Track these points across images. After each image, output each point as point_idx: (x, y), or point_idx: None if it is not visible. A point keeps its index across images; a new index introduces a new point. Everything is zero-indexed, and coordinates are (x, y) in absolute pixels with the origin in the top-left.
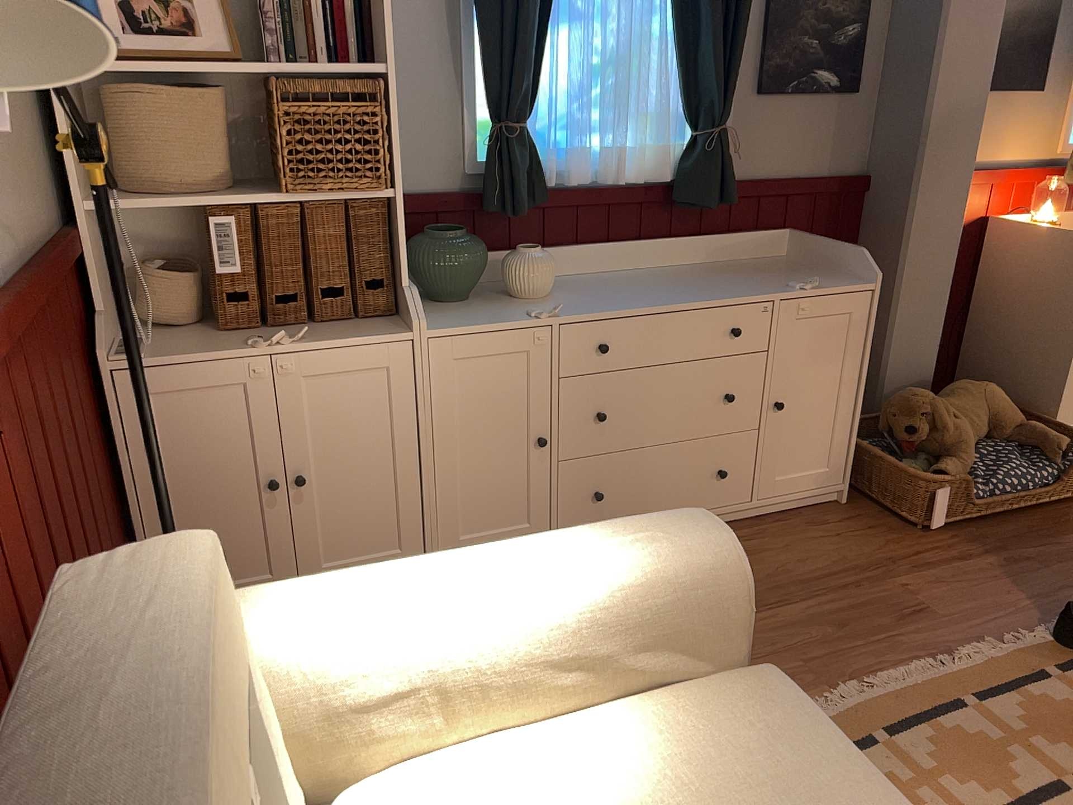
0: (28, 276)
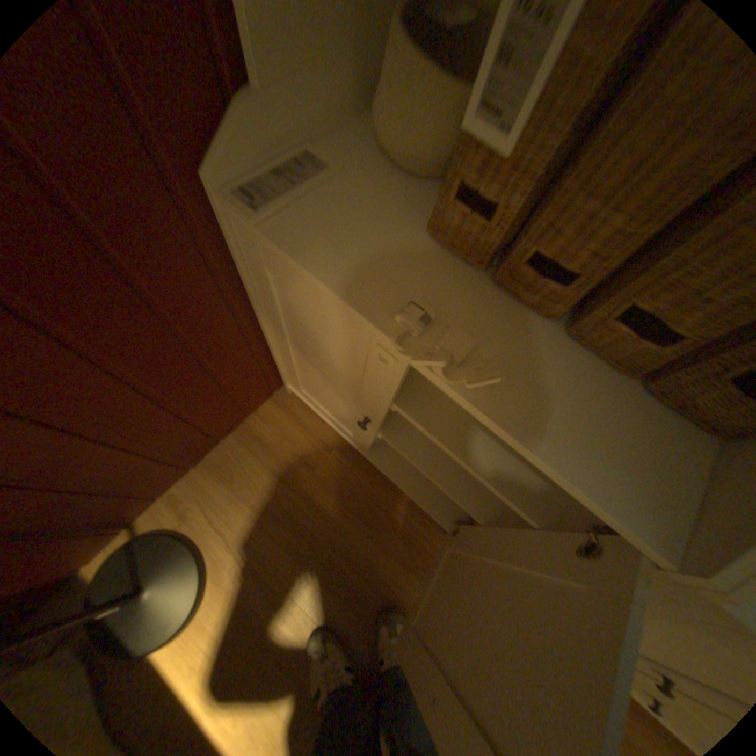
0: None
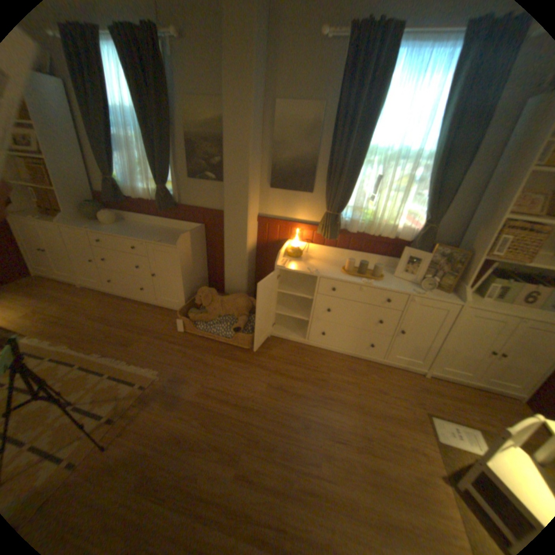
0: None
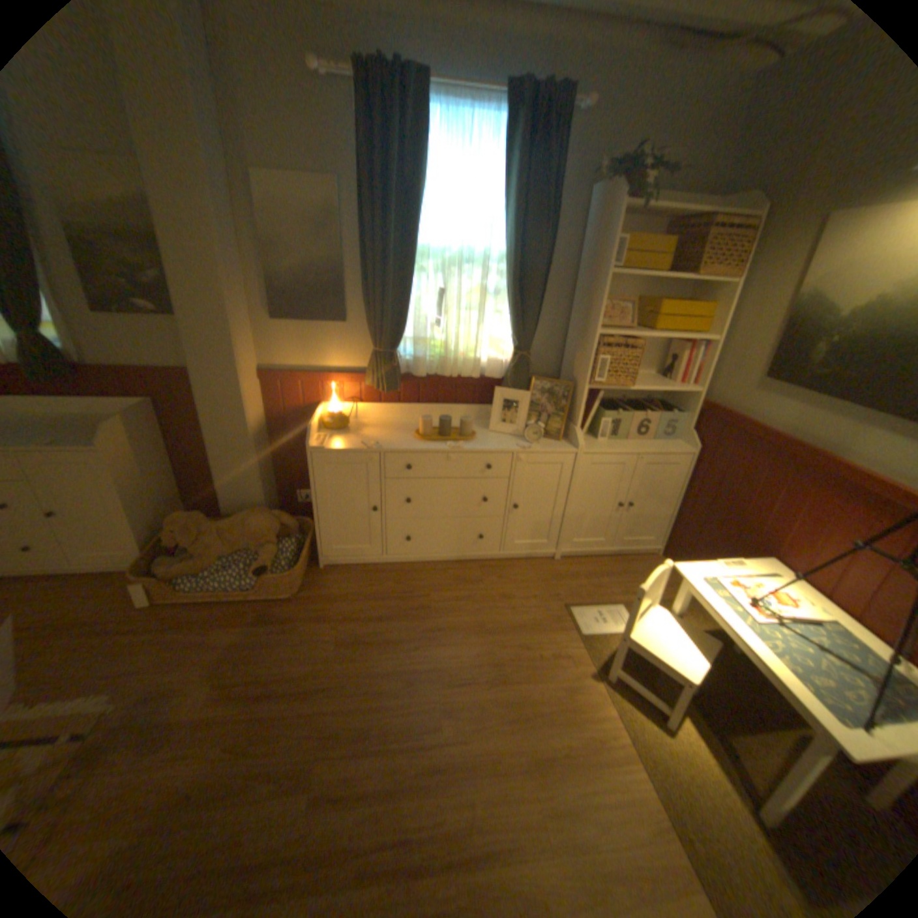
0: None
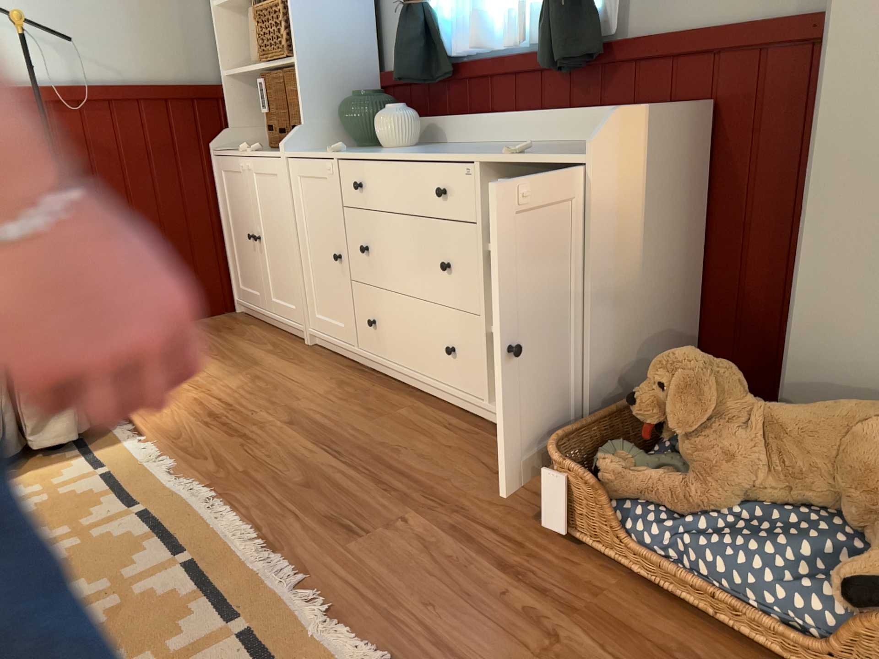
0: (104, 87)
